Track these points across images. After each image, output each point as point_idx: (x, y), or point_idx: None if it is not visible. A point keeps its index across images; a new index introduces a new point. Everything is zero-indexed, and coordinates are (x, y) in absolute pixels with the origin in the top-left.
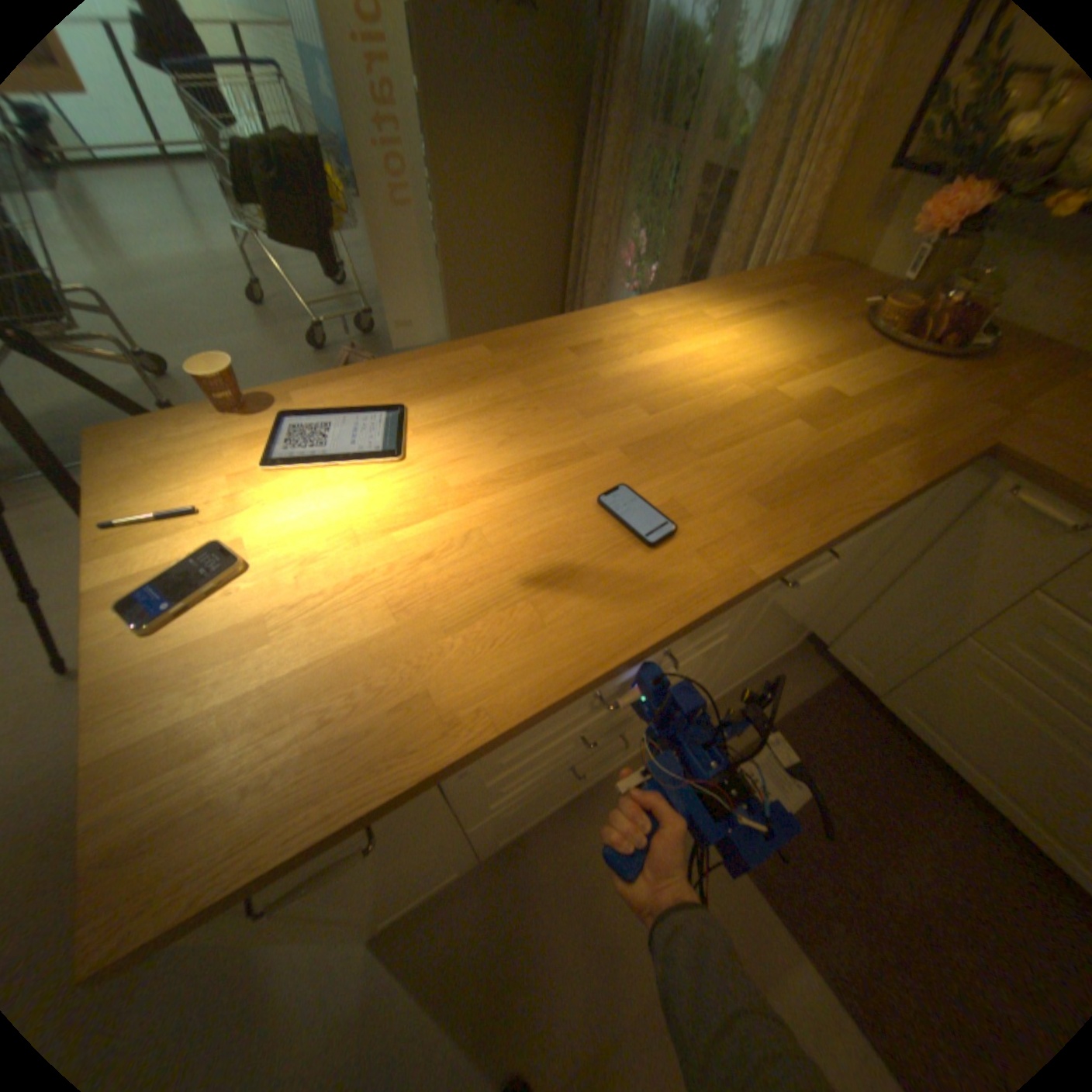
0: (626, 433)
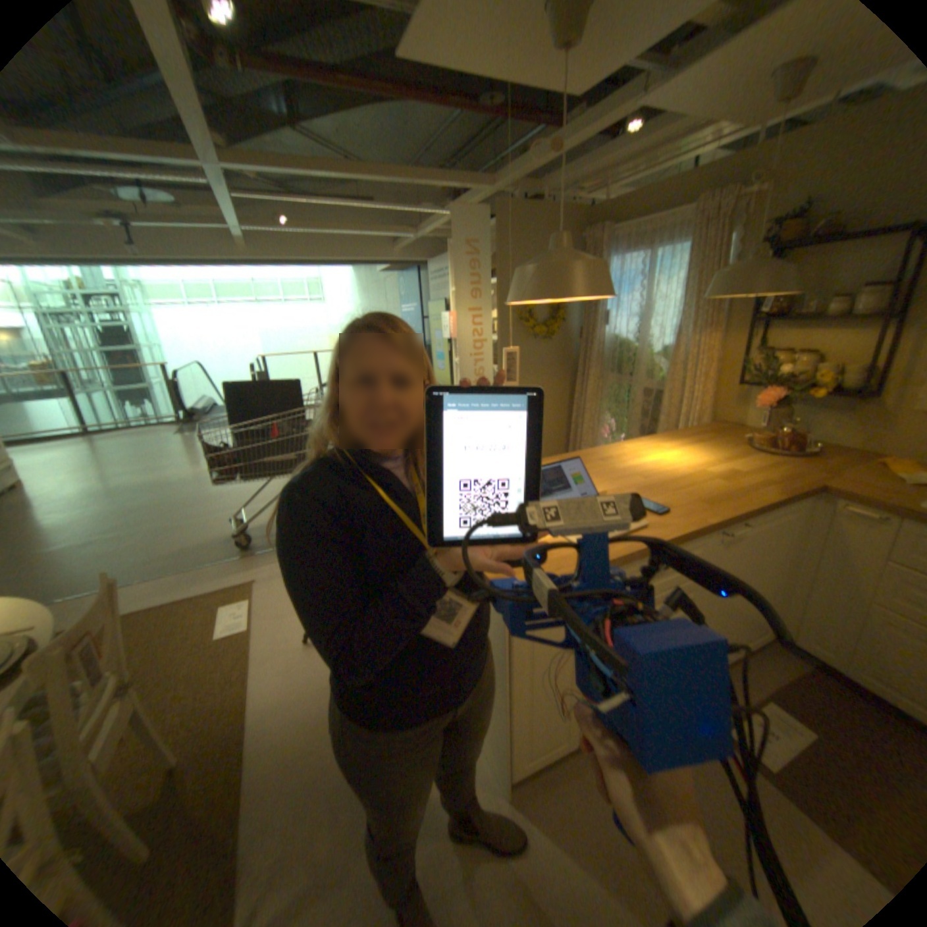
0: (635, 484)
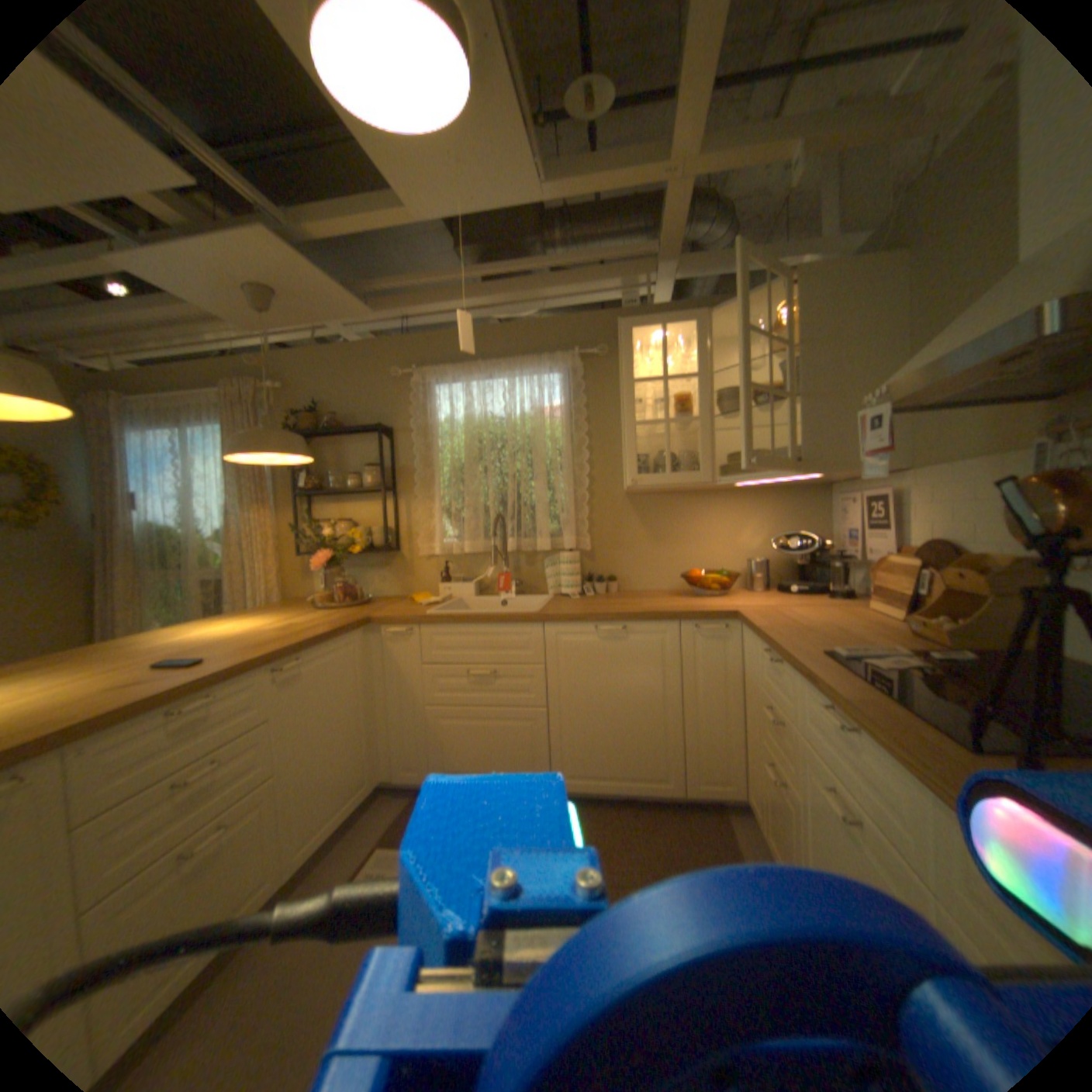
0: (165, 654)
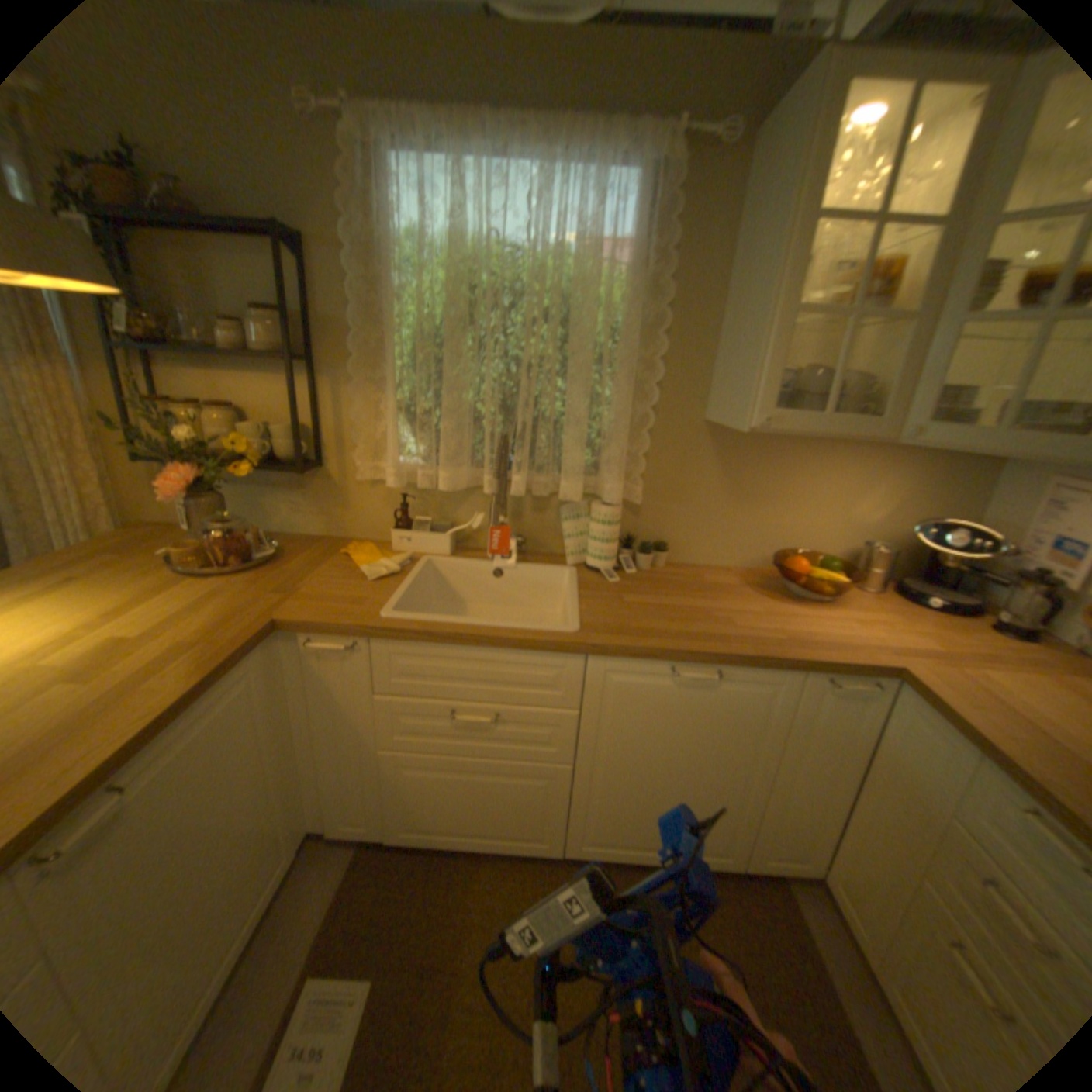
0: None
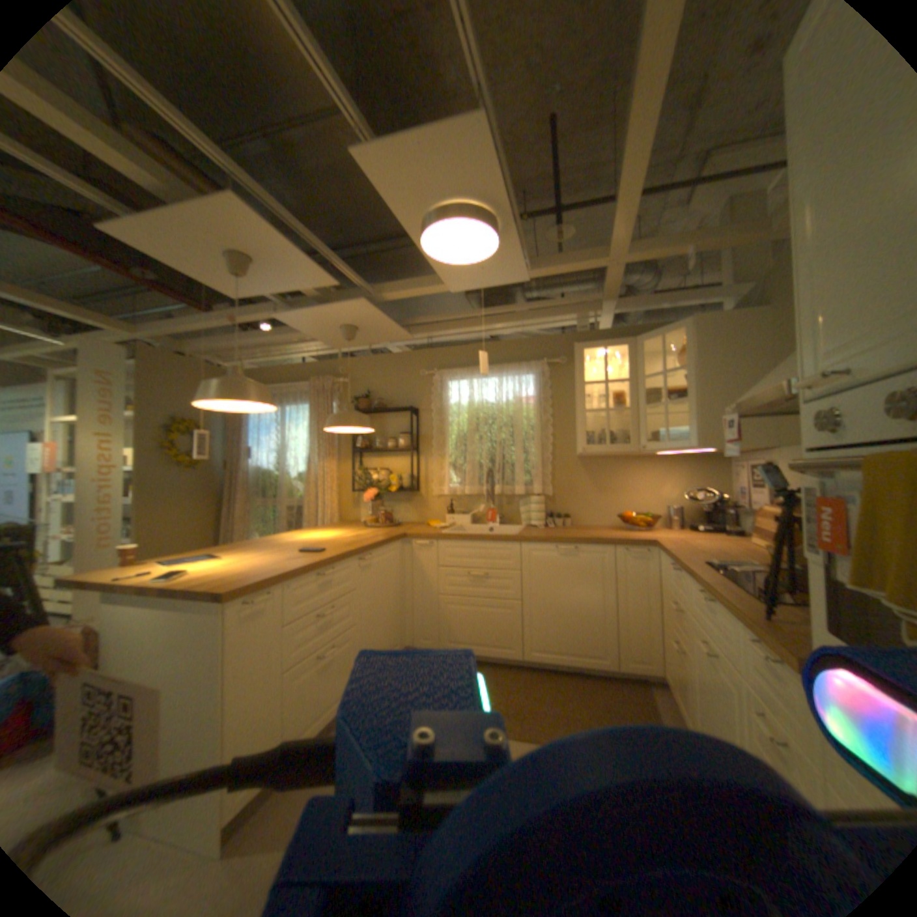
0: (298, 546)
